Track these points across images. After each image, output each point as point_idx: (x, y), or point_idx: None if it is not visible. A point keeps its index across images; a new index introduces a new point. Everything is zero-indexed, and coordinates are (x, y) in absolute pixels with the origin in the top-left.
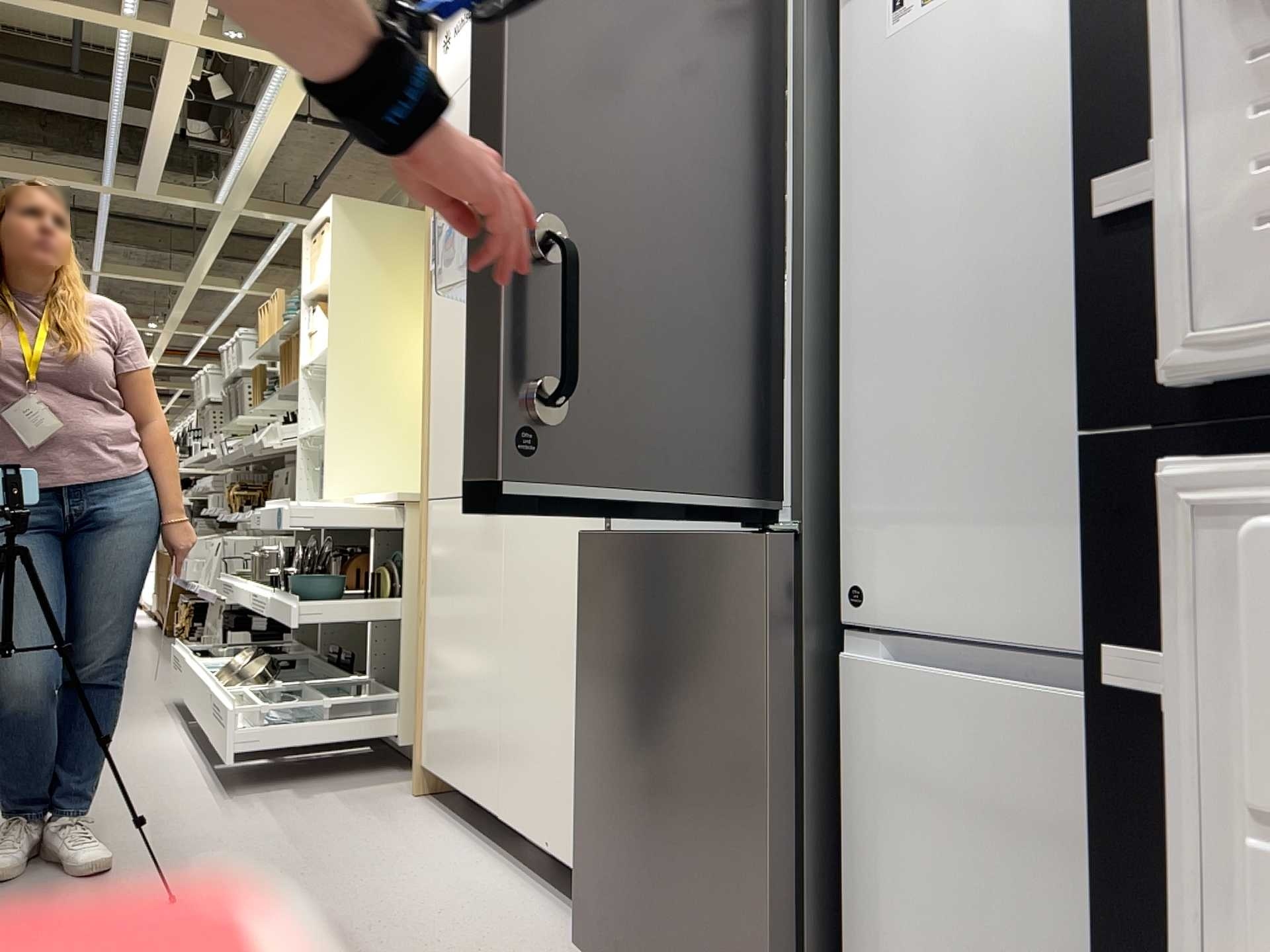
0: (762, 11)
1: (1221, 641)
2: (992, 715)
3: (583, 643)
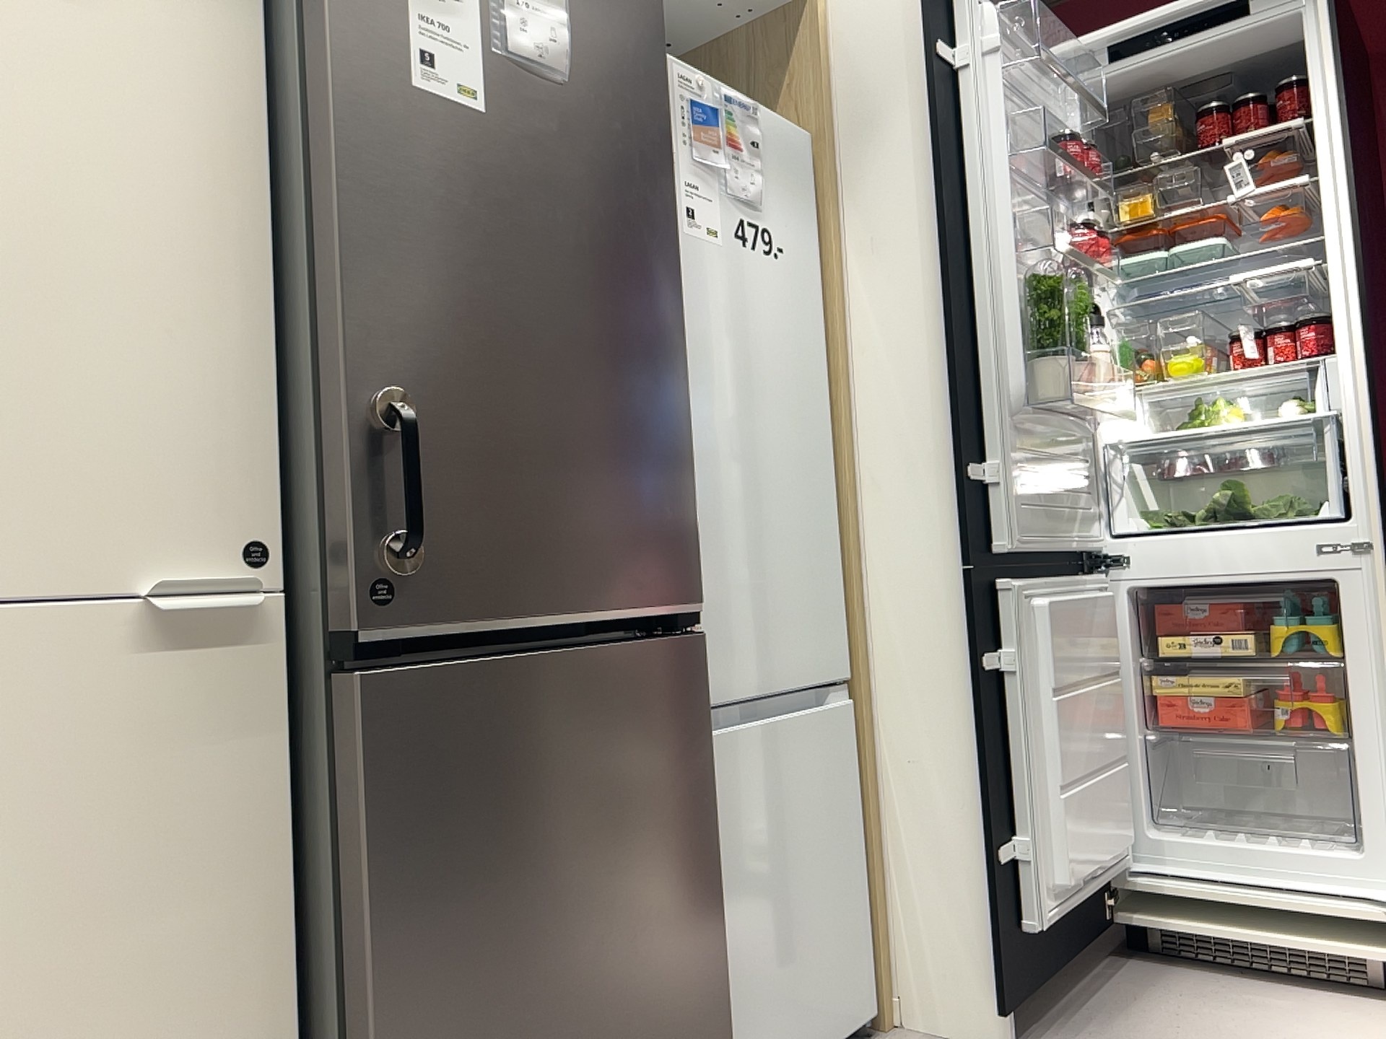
0: (665, 139)
1: (1021, 634)
2: (770, 738)
3: (386, 862)
